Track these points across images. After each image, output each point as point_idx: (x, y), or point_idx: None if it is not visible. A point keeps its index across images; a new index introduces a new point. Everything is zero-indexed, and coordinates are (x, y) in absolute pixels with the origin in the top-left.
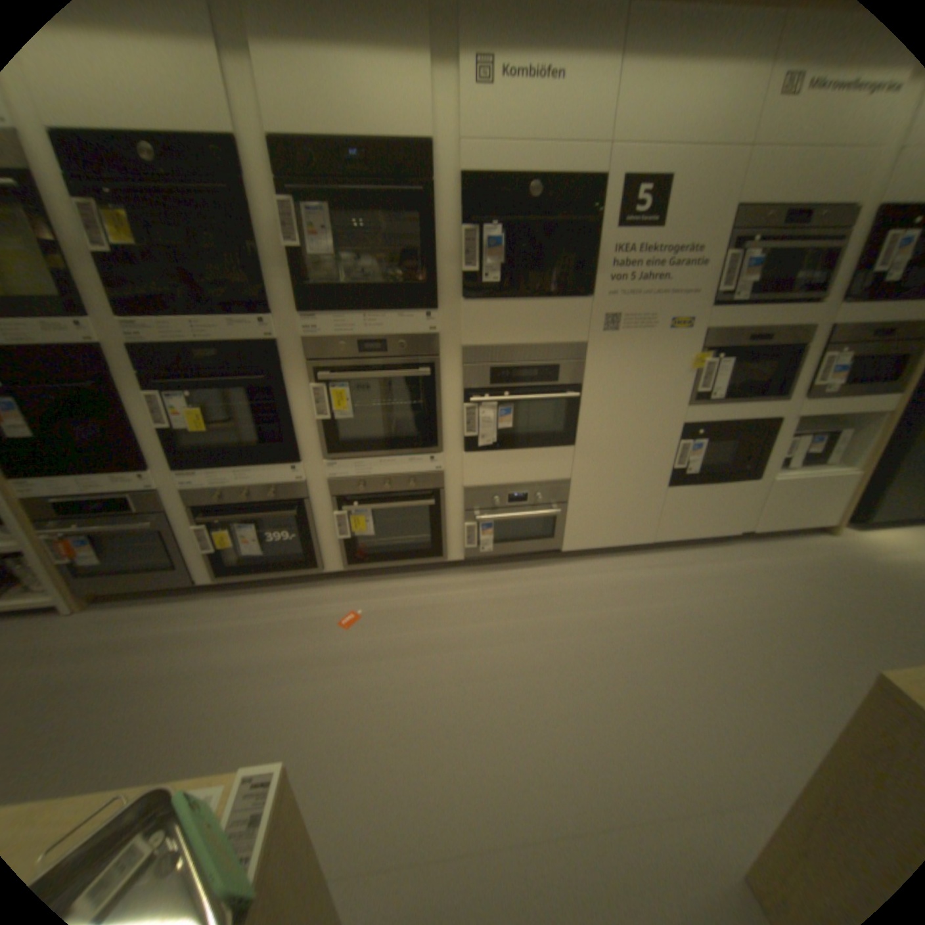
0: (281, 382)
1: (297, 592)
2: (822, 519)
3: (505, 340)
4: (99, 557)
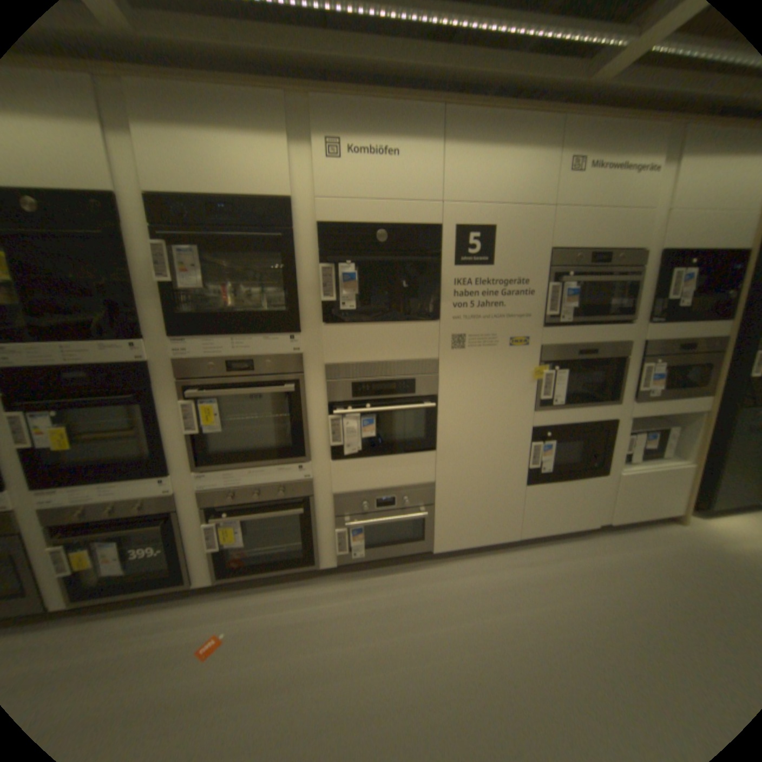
0: (148, 401)
1: (159, 614)
2: (670, 511)
3: (363, 358)
4: None
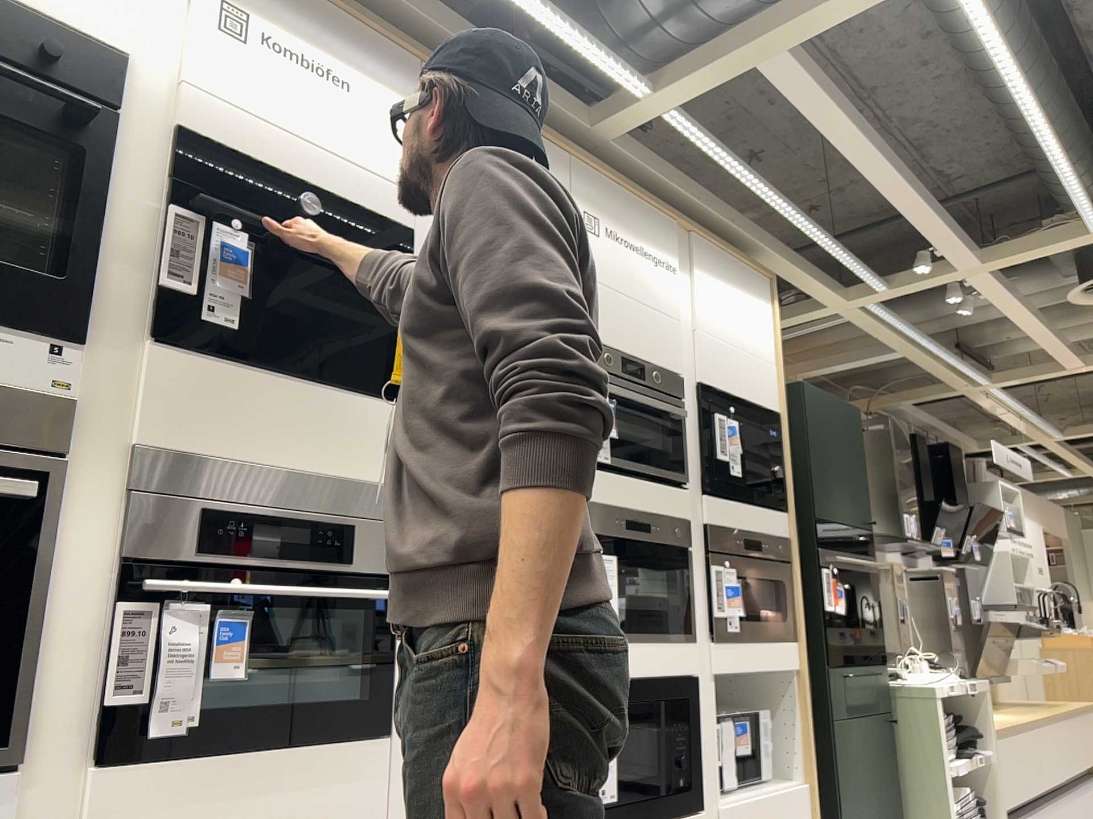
0: None
1: None
2: None
3: (239, 450)
4: None
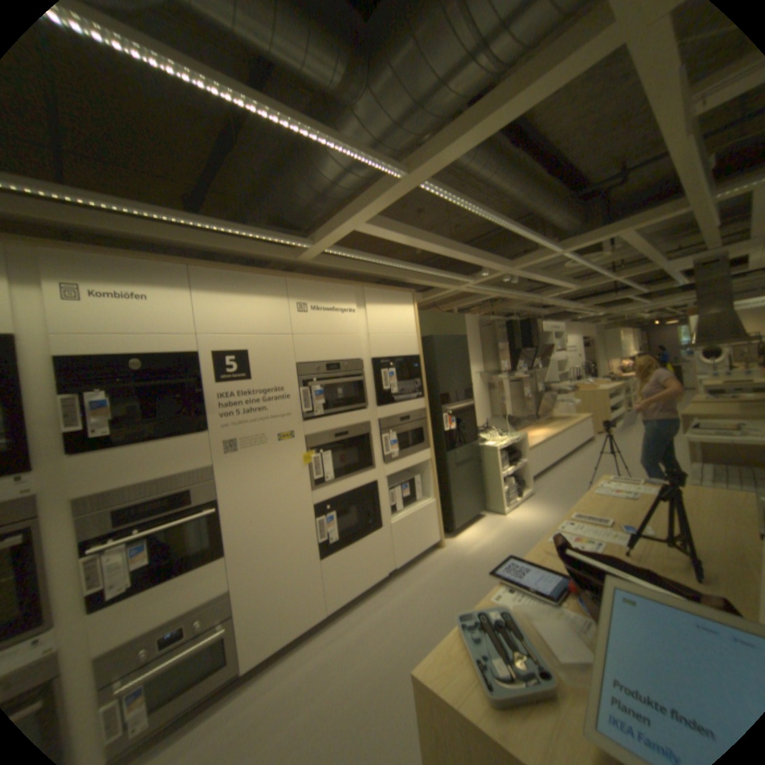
0: None
1: None
2: (429, 540)
3: (124, 483)
4: None
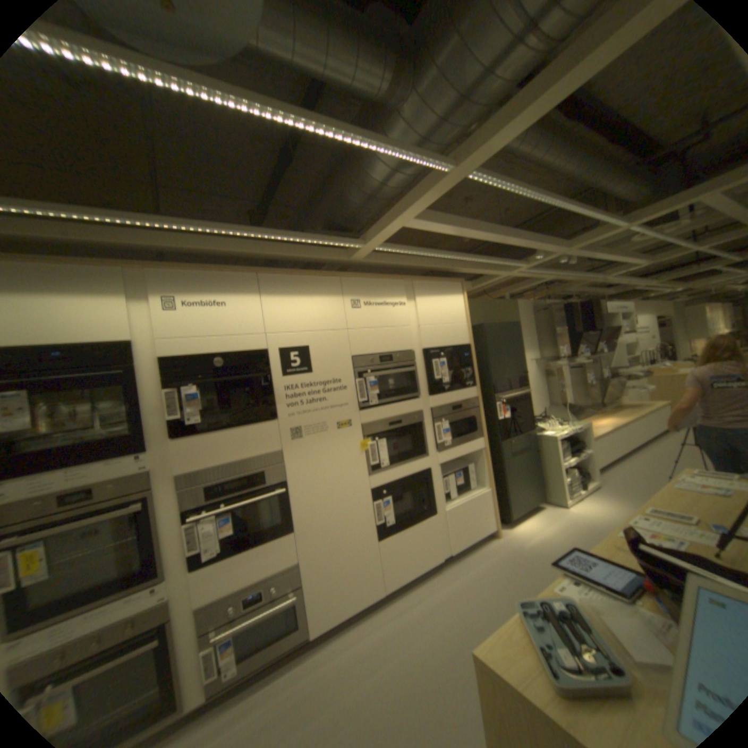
0: None
1: None
2: (486, 530)
3: (212, 463)
4: None
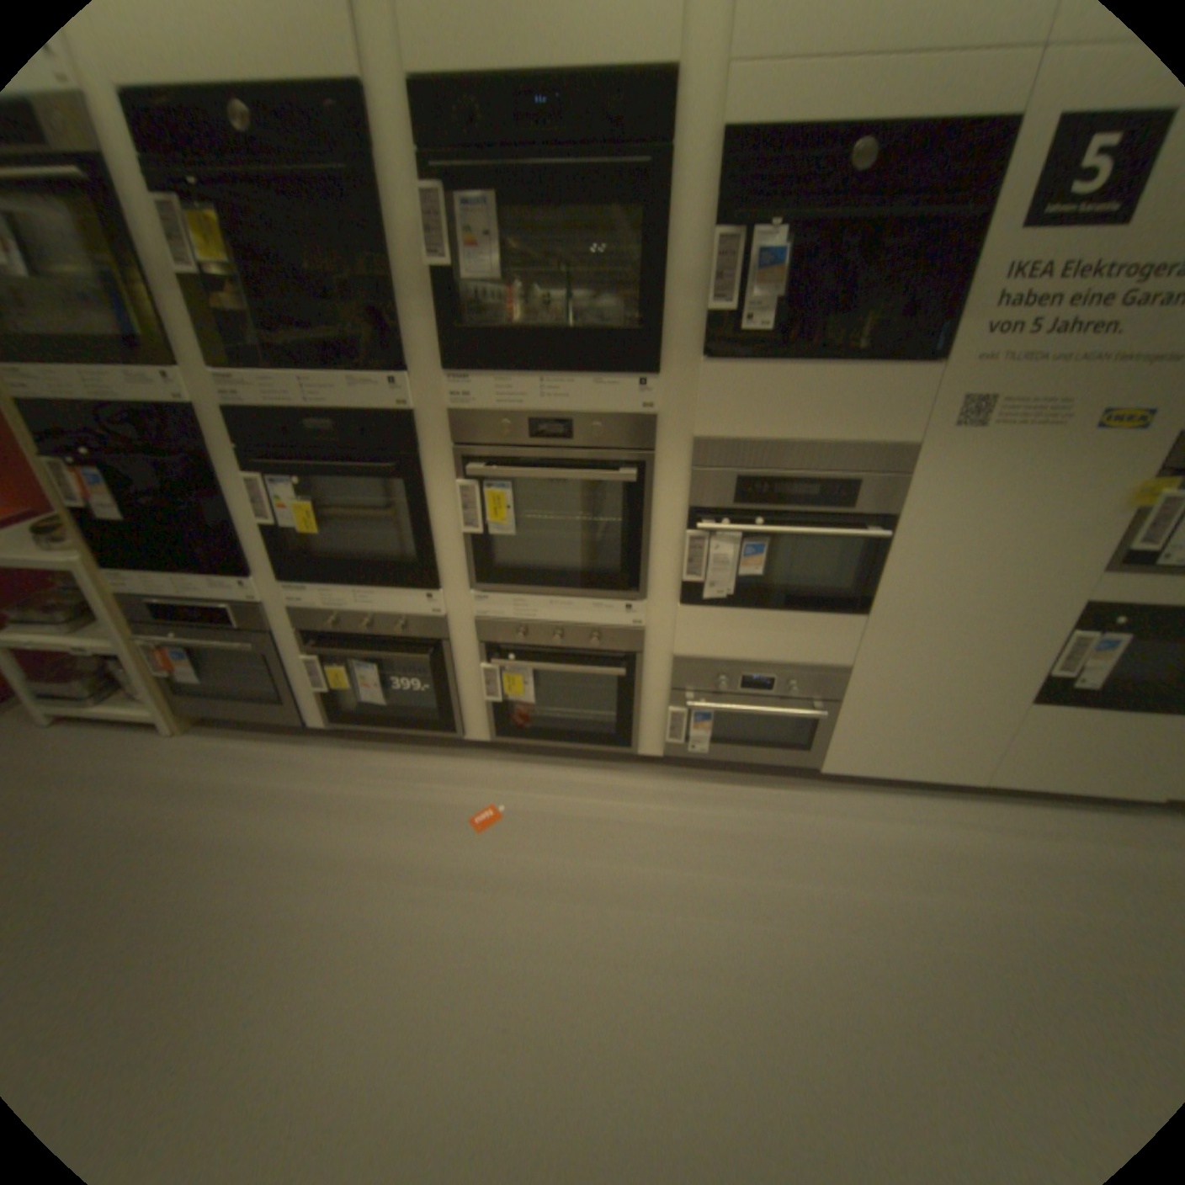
0: (415, 474)
1: (427, 760)
2: None
3: (768, 432)
4: (199, 674)
